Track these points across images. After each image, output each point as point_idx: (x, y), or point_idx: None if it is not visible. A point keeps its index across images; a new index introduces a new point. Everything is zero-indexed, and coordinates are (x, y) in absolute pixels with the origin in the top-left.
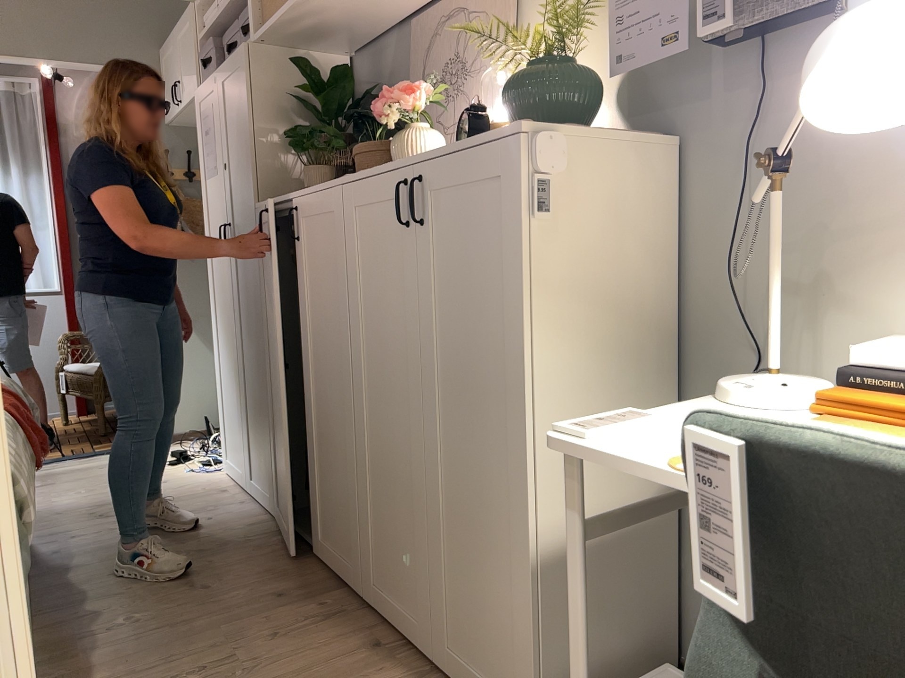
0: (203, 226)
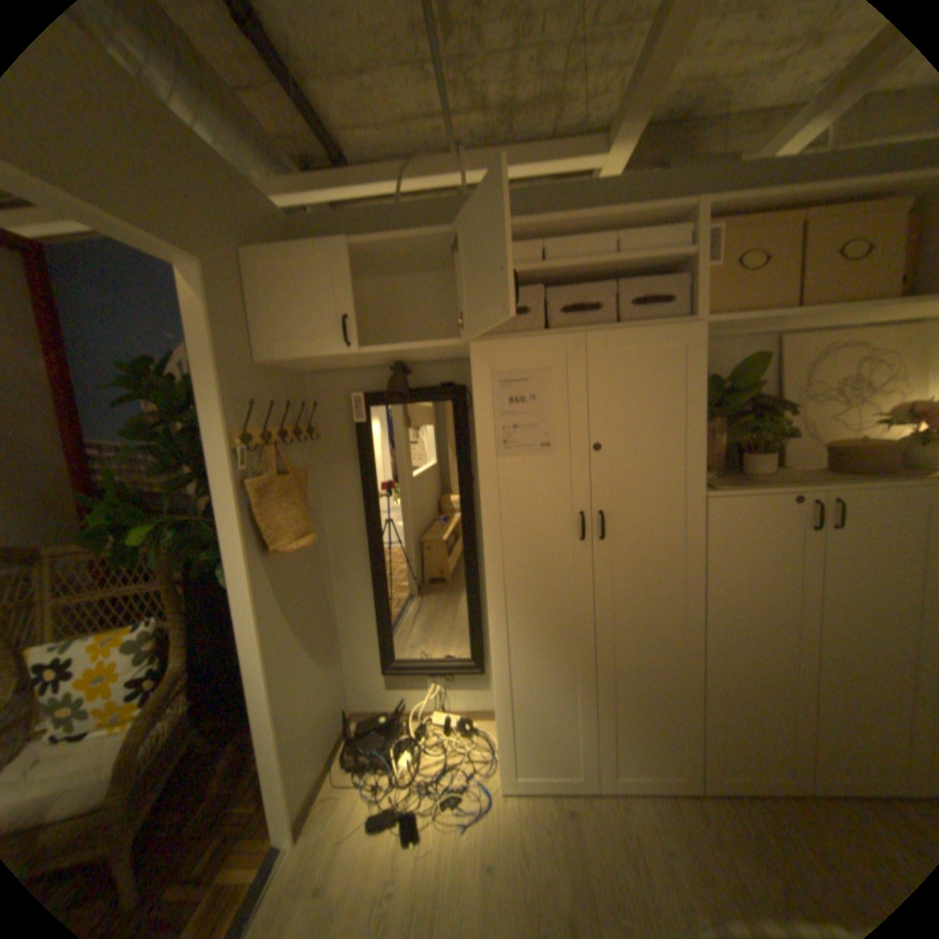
0: (482, 513)
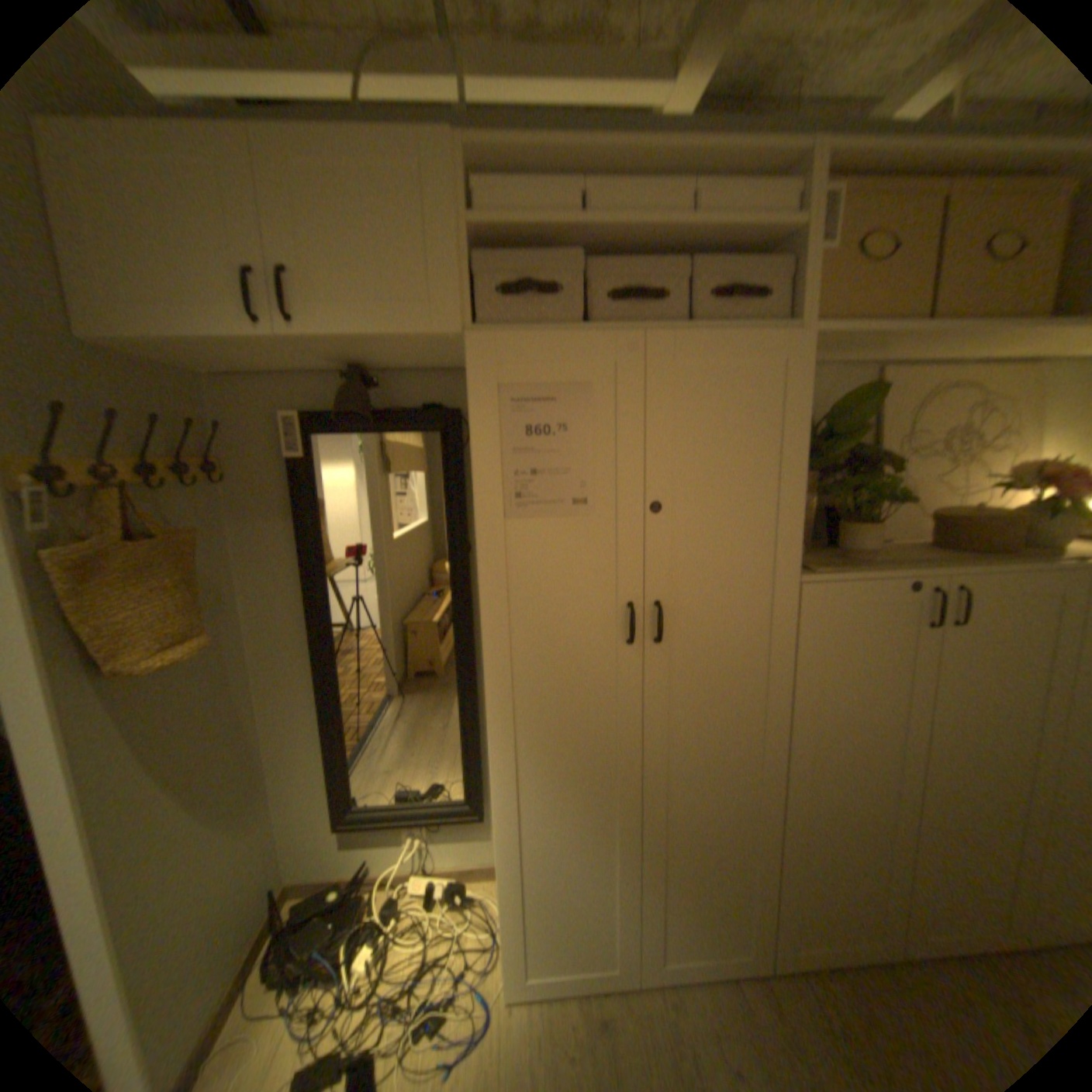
0: (482, 605)
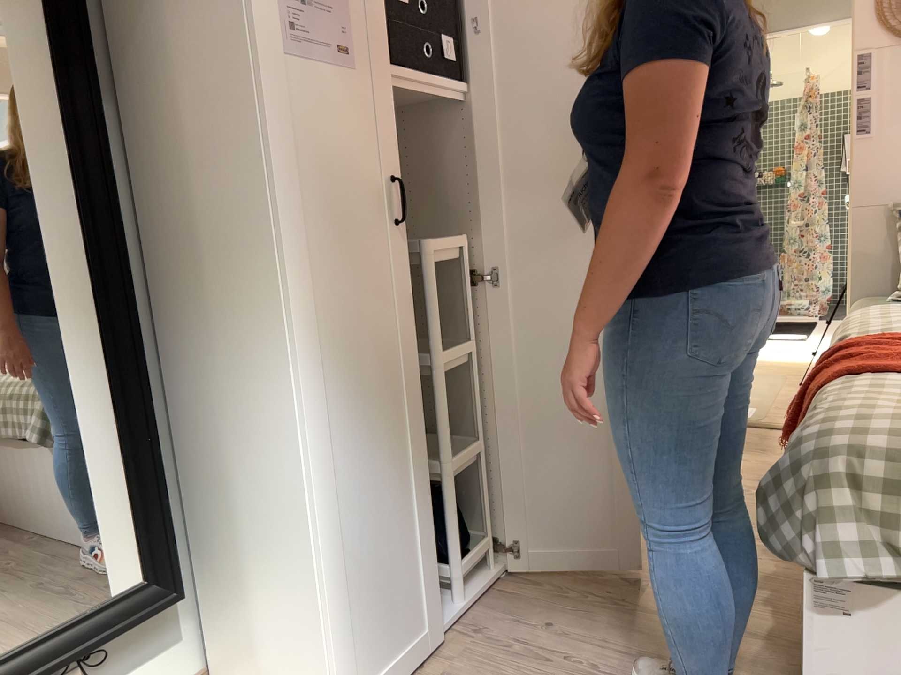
0: (267, 163)
